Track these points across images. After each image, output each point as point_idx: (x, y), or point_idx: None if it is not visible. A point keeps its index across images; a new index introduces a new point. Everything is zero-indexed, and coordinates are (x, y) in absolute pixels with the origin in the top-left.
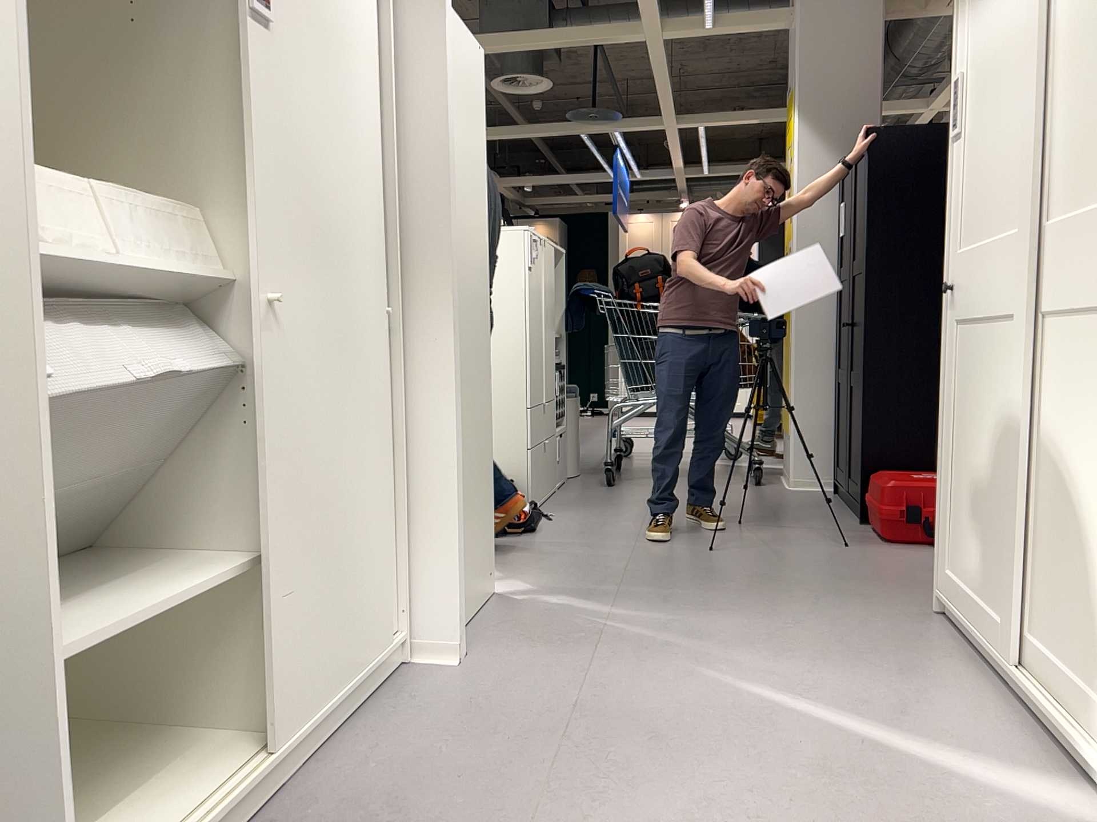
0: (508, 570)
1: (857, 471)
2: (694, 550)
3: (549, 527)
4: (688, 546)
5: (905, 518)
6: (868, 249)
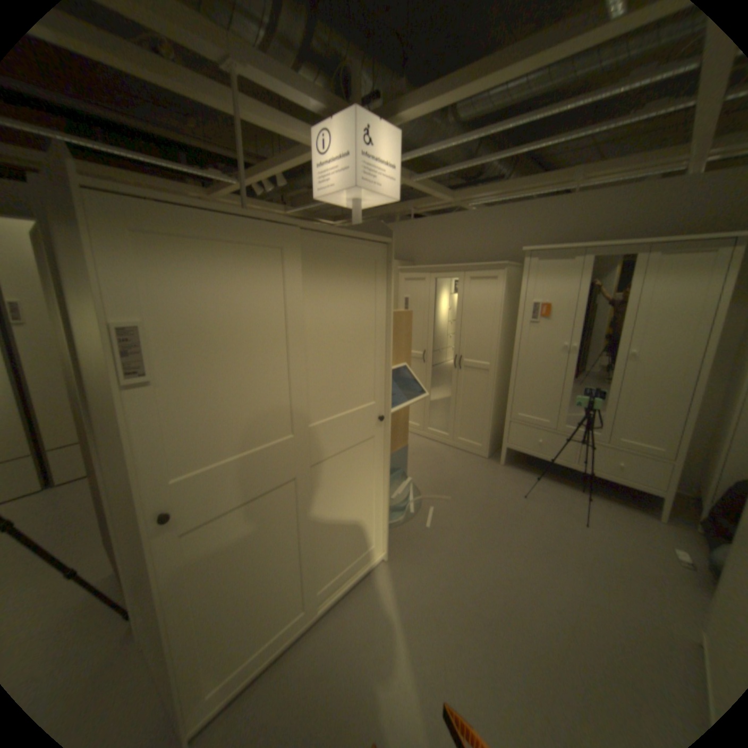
0: None
1: None
2: None
3: None
4: None
5: None
6: None
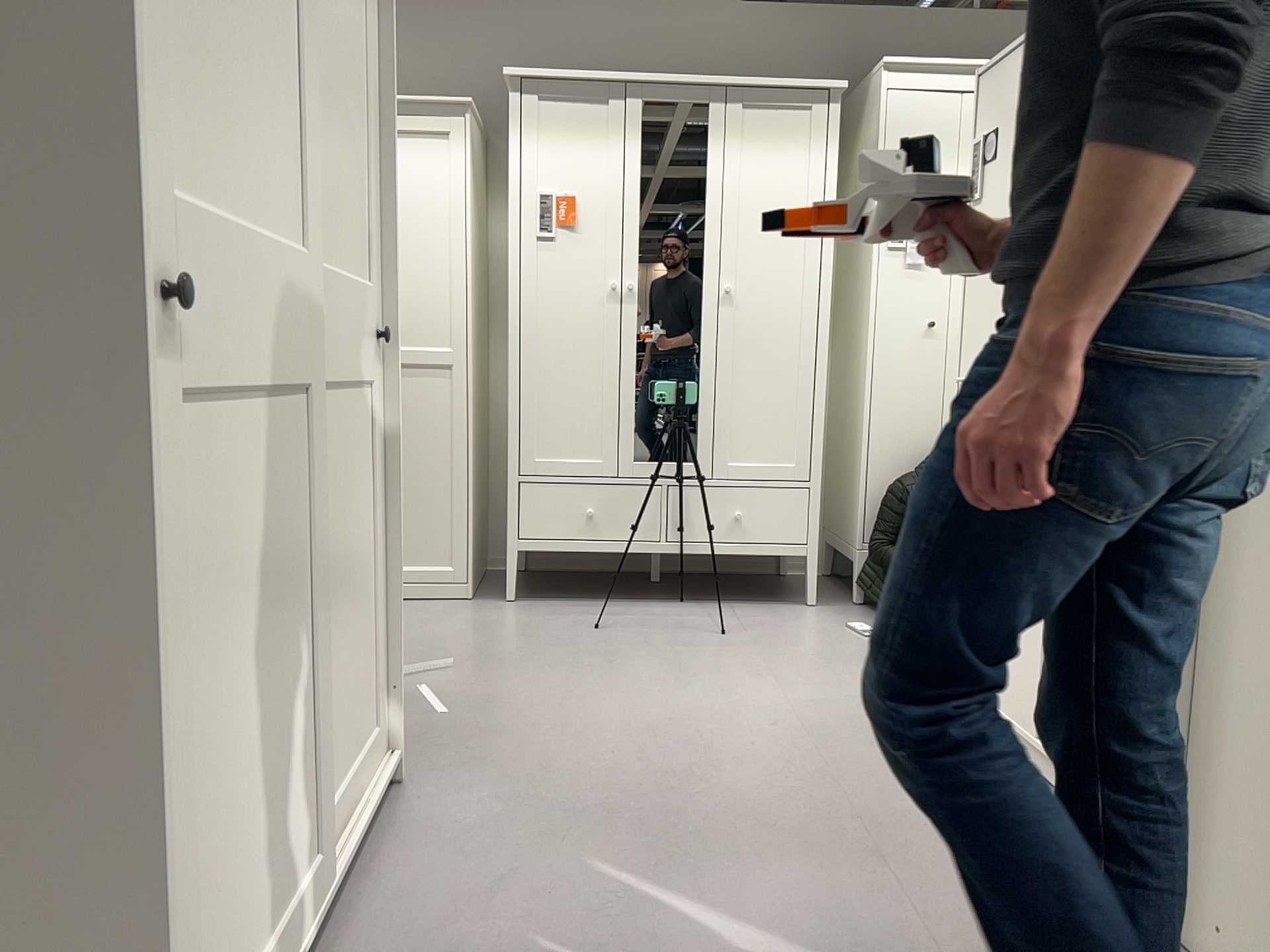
0: None
1: None
2: None
3: None
4: None
5: None
6: None
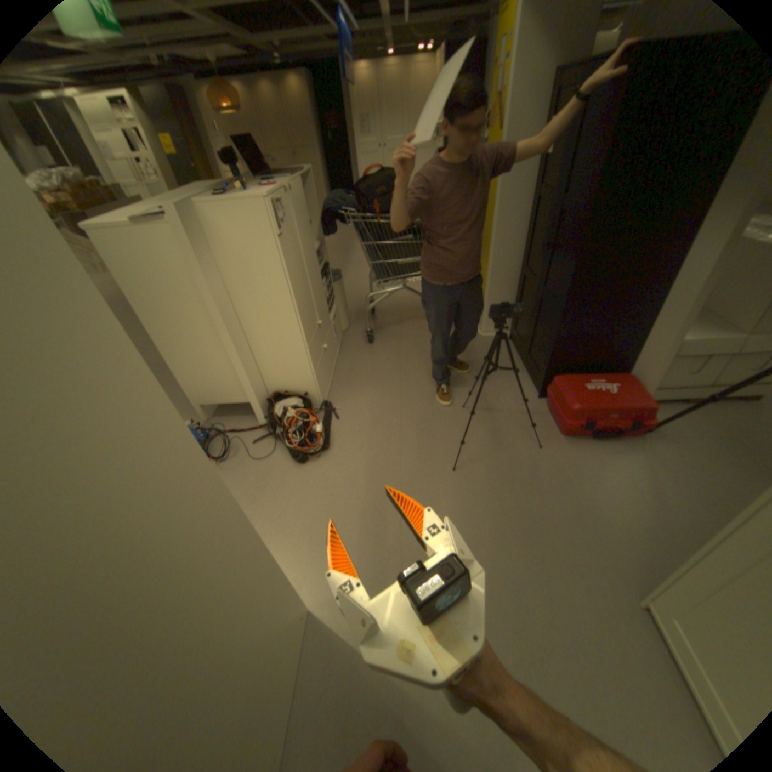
0: (315, 545)
1: (545, 371)
2: (443, 473)
3: (338, 433)
4: (437, 464)
5: (585, 430)
6: (598, 200)
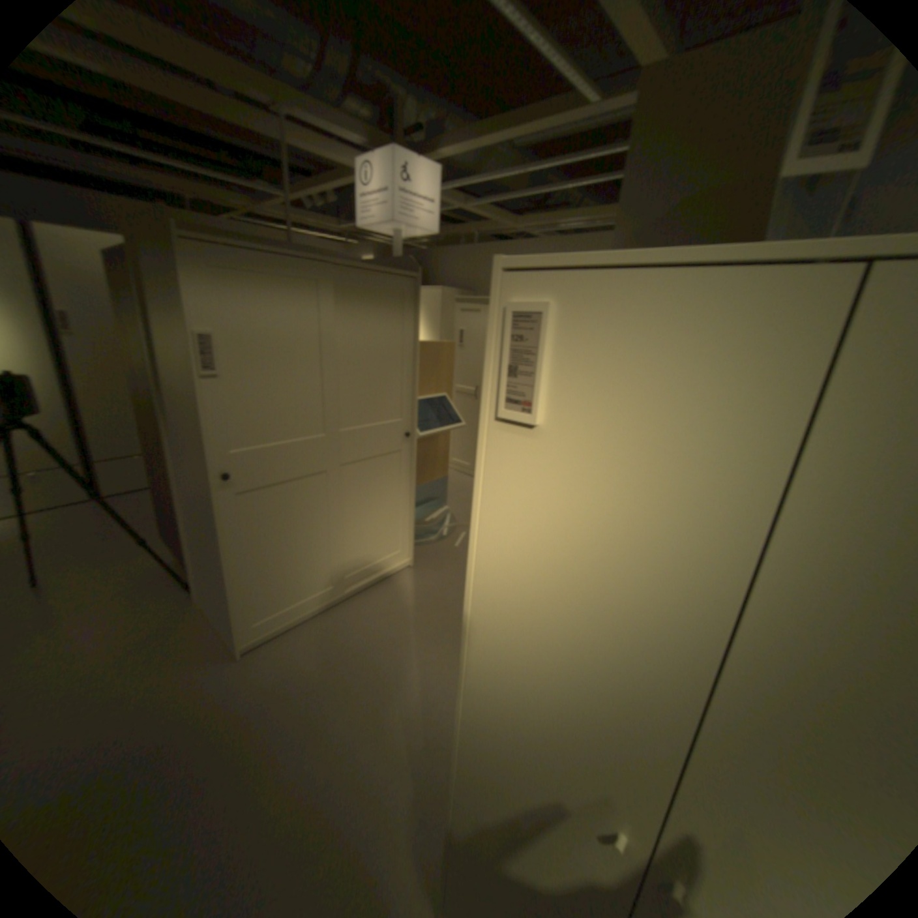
0: None
1: None
2: None
3: None
4: None
5: None
6: None
